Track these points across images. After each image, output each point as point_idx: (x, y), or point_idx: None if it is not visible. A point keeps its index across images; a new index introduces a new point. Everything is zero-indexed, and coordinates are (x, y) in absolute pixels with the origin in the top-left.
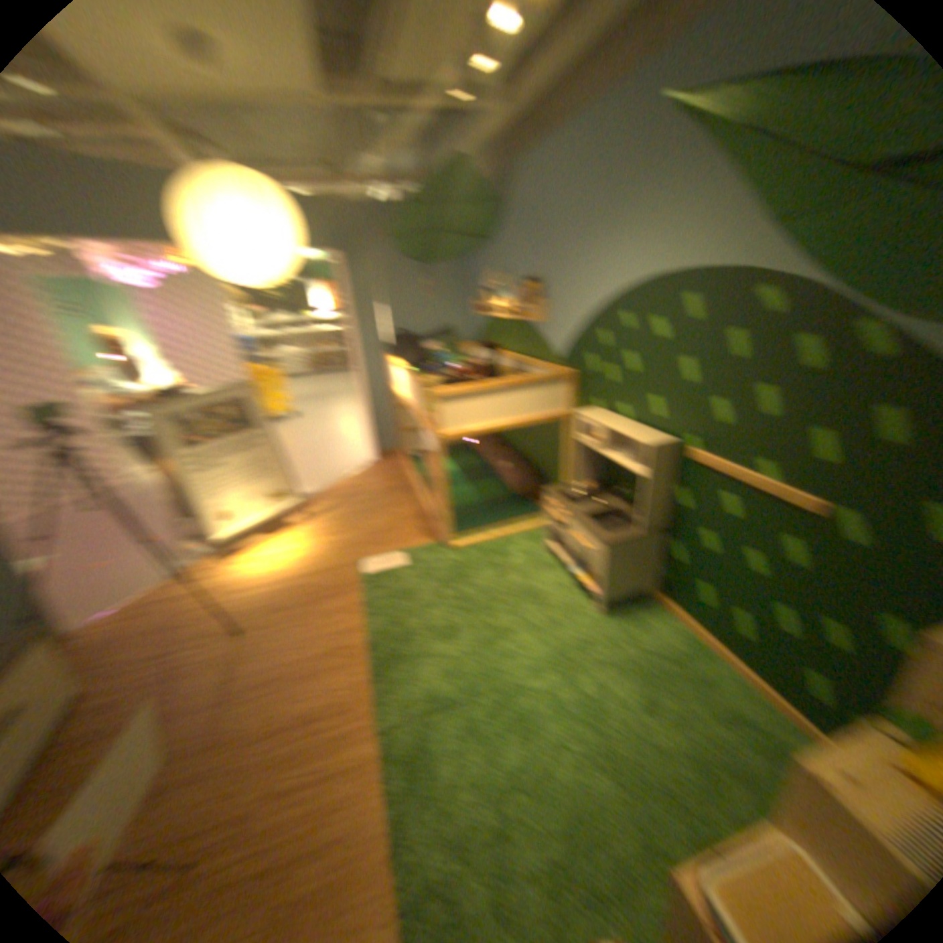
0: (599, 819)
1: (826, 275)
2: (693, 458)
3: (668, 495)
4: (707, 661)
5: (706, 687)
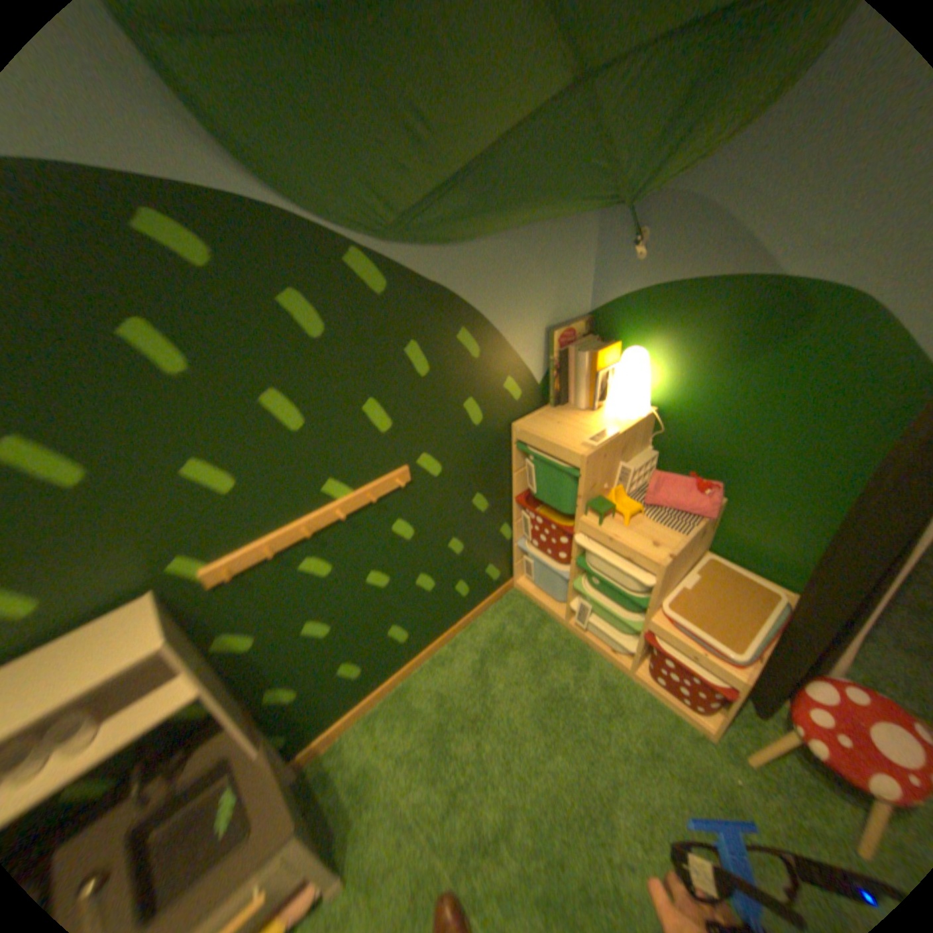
0: (660, 814)
1: (268, 186)
2: (224, 574)
3: (209, 666)
4: (408, 695)
5: (446, 698)
